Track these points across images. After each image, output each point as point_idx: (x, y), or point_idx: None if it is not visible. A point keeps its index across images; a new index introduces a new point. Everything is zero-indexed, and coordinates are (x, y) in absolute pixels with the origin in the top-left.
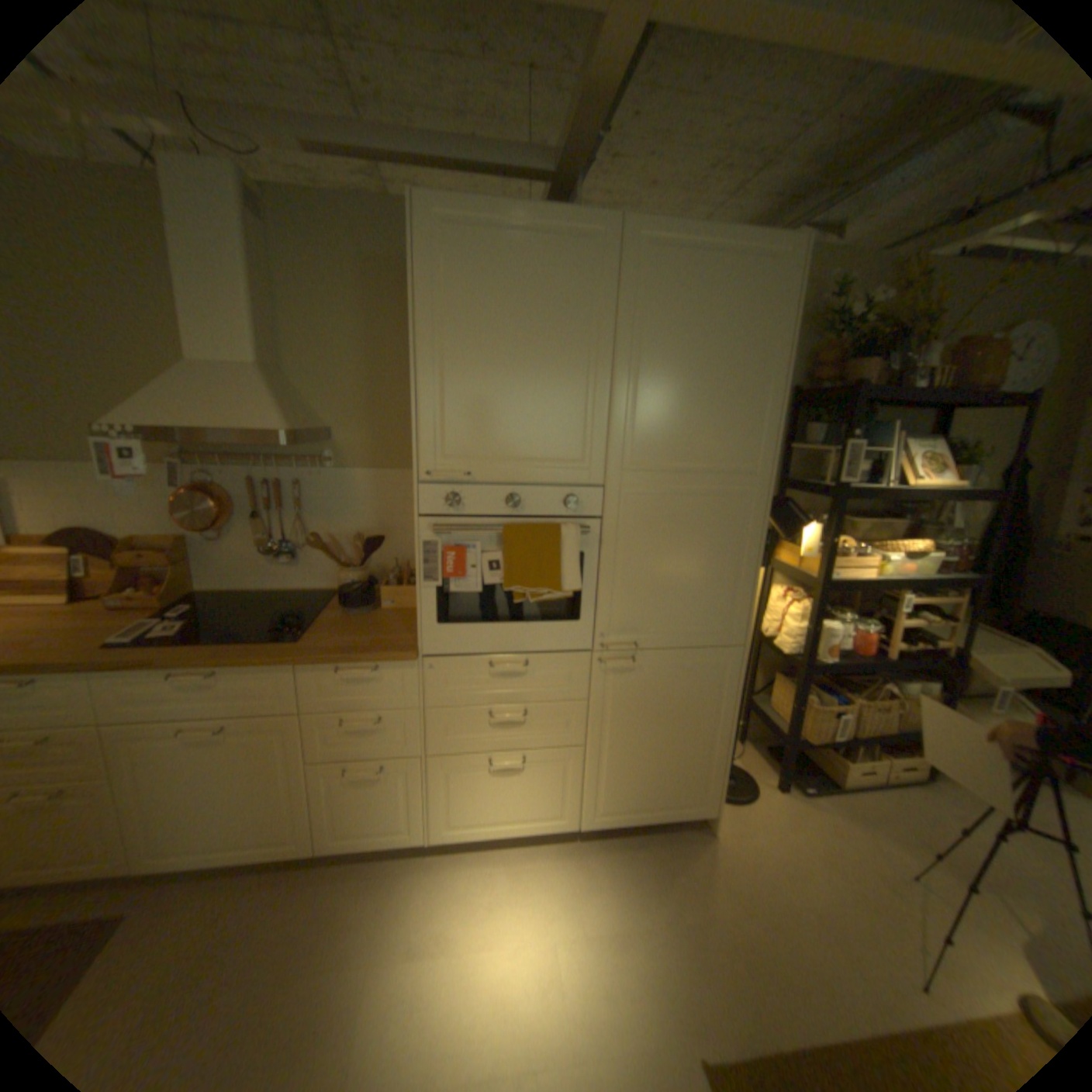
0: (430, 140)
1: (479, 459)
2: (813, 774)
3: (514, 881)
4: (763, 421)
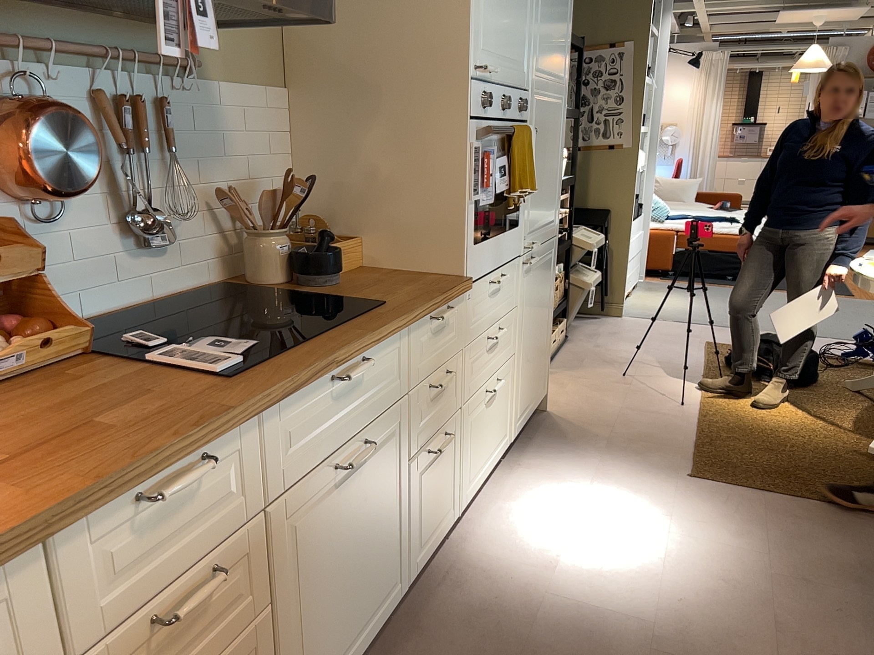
0: None
1: (493, 58)
2: None
3: (514, 498)
4: (567, 42)
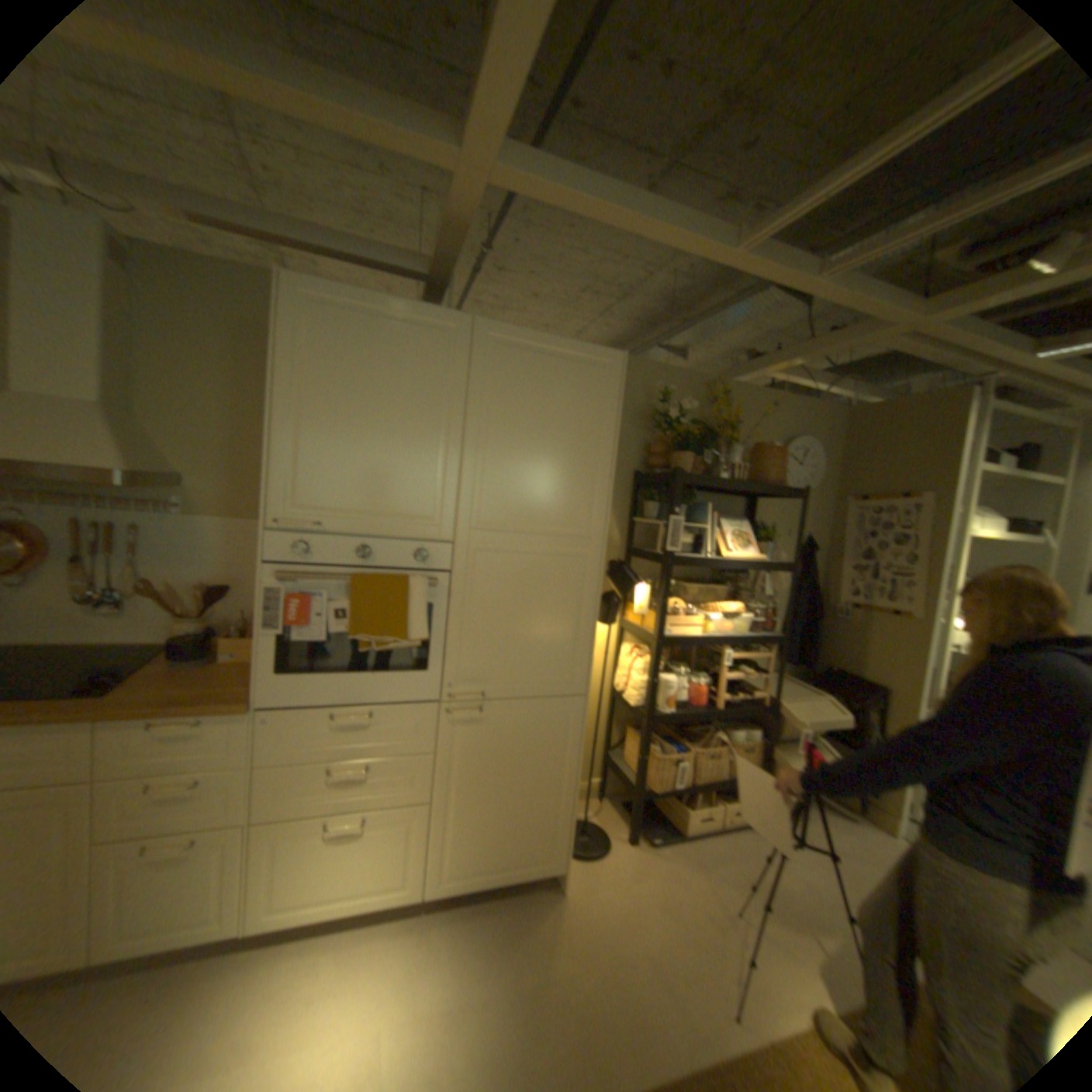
0: (314, 234)
1: (332, 512)
2: (662, 826)
3: (344, 968)
4: (595, 495)
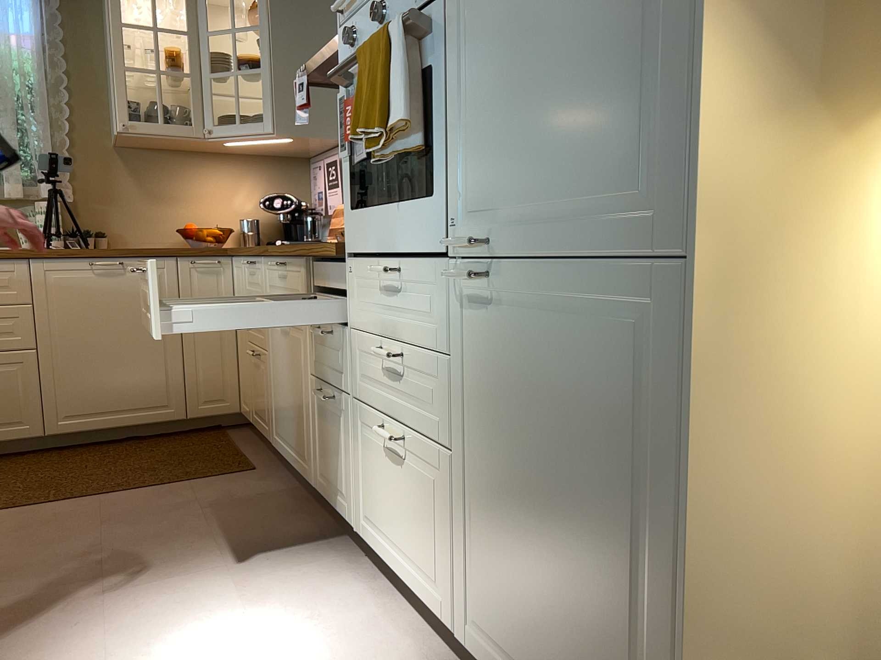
0: None
1: None
2: None
3: (369, 635)
4: None
